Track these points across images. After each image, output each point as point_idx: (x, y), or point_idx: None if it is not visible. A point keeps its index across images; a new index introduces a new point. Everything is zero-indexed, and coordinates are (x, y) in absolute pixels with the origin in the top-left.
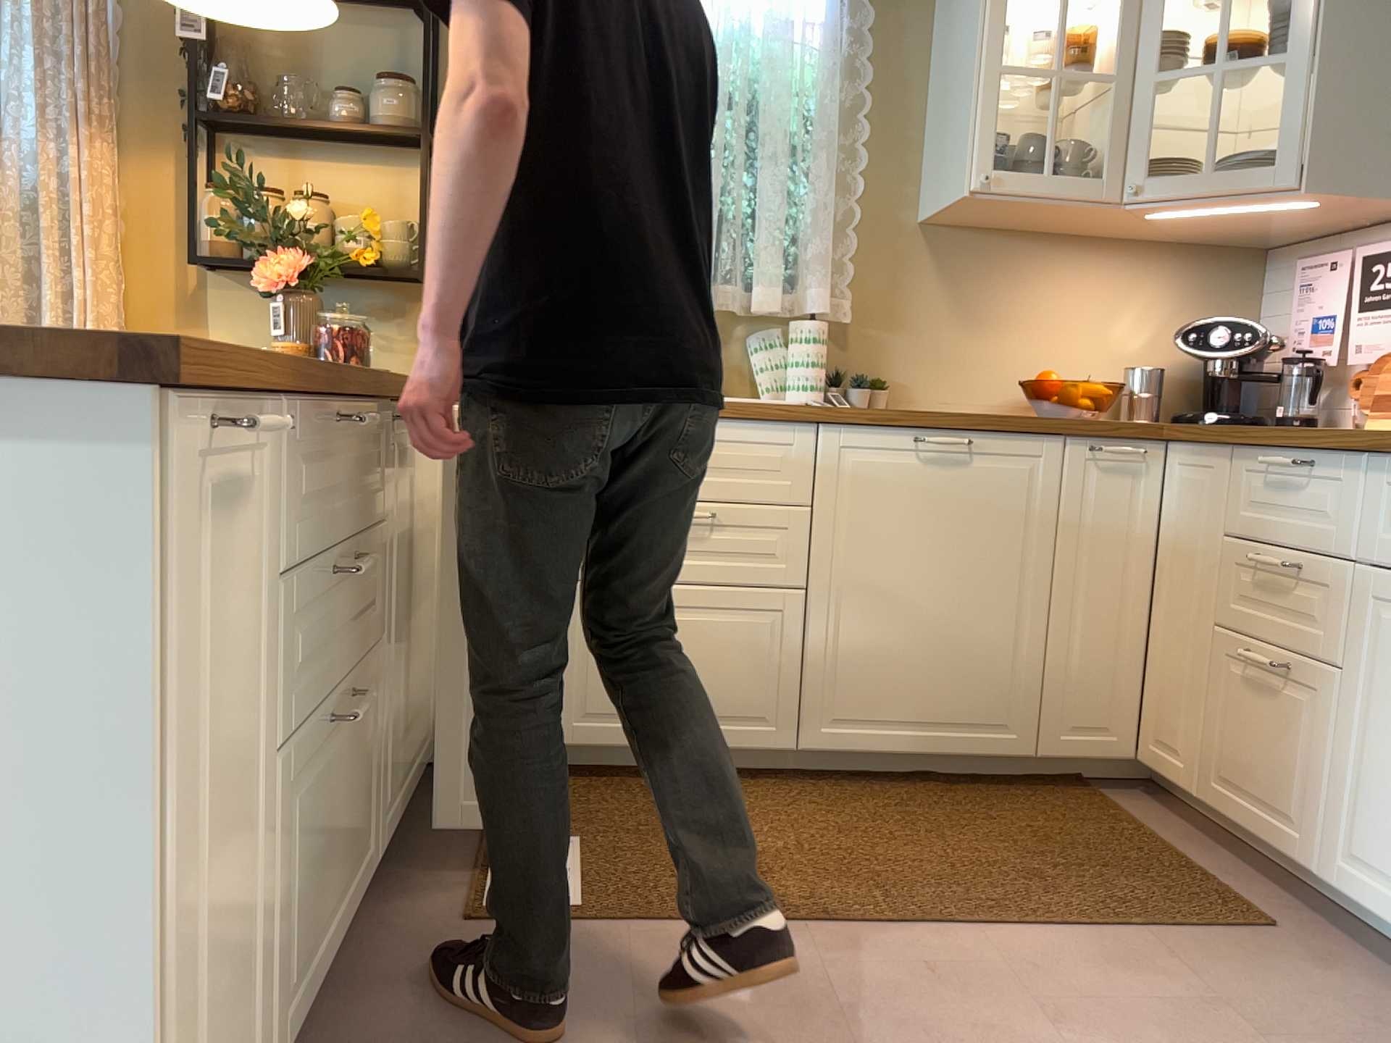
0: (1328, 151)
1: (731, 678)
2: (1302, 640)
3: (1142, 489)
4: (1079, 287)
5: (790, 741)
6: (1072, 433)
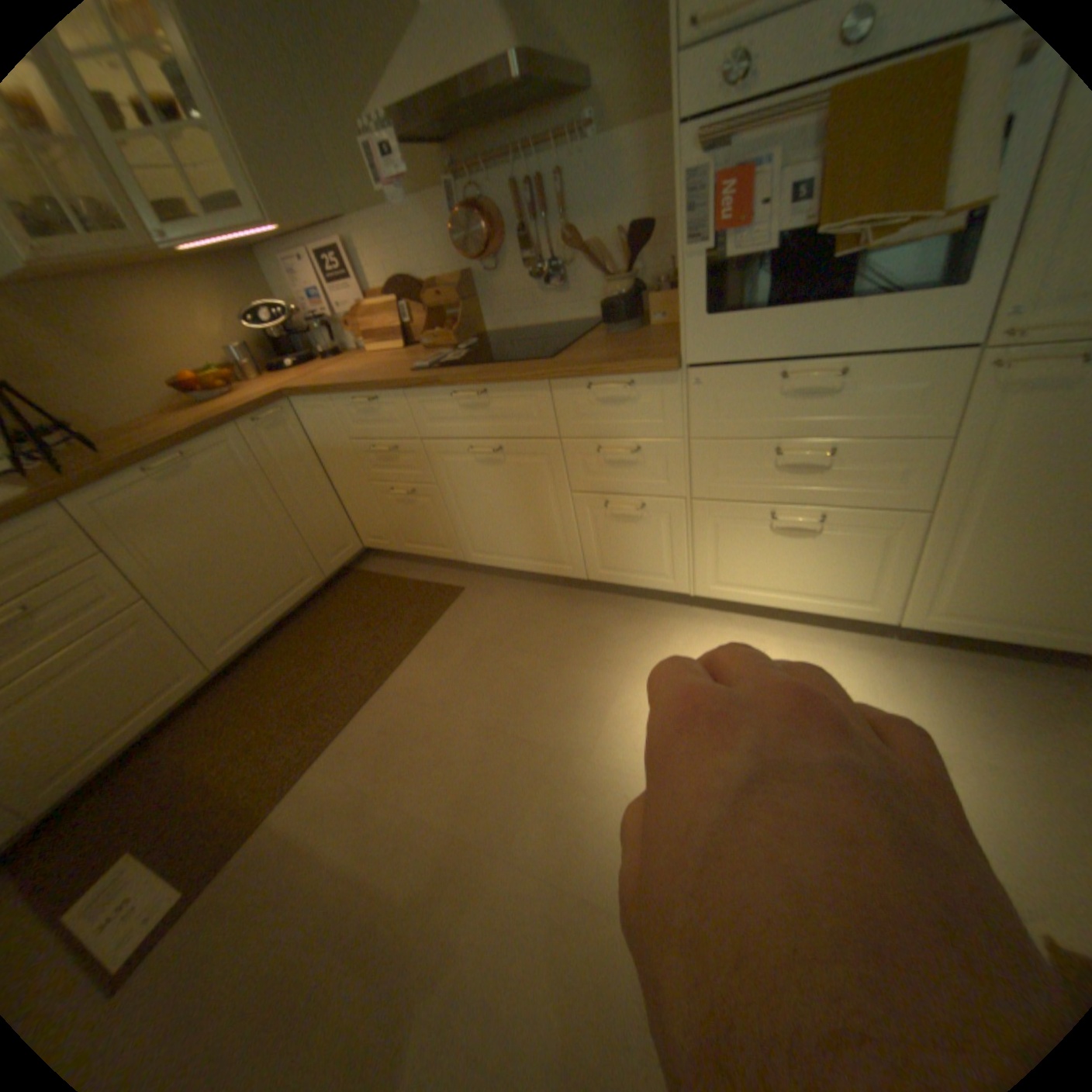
0: (266, 192)
1: (134, 678)
2: (412, 477)
3: (289, 427)
4: (153, 303)
5: (200, 673)
6: (235, 417)
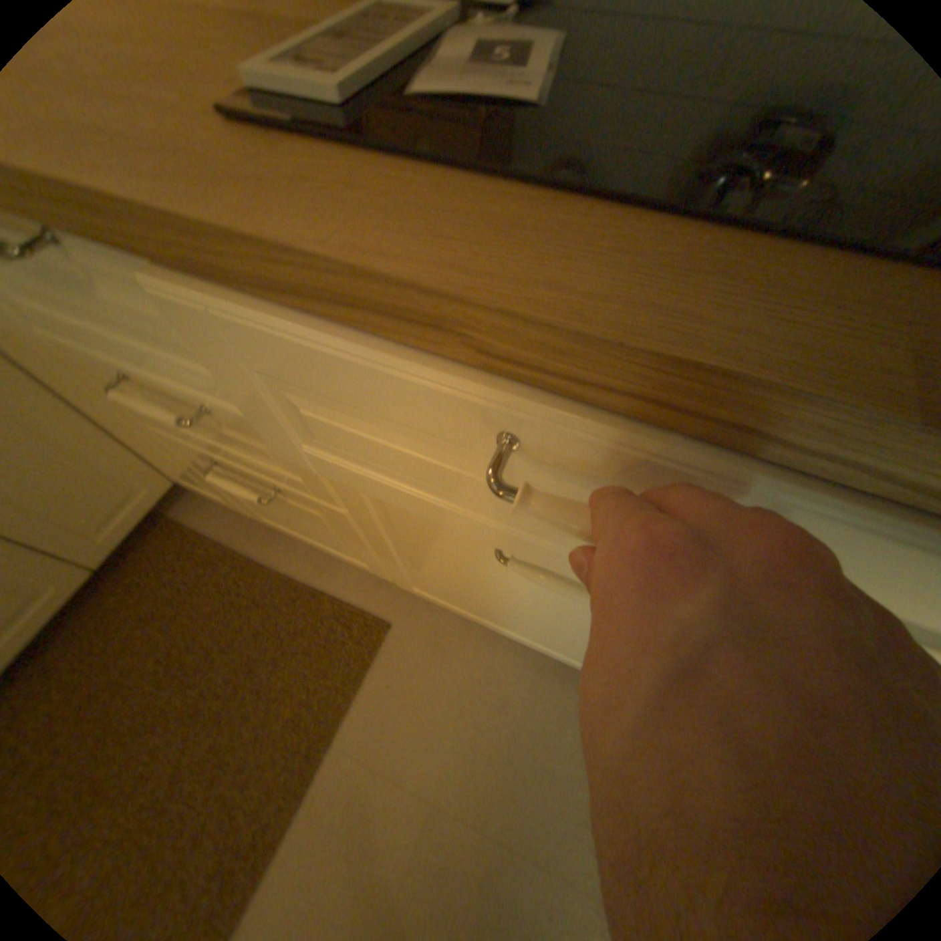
0: None
1: None
2: (272, 478)
3: None
4: None
5: None
6: None
